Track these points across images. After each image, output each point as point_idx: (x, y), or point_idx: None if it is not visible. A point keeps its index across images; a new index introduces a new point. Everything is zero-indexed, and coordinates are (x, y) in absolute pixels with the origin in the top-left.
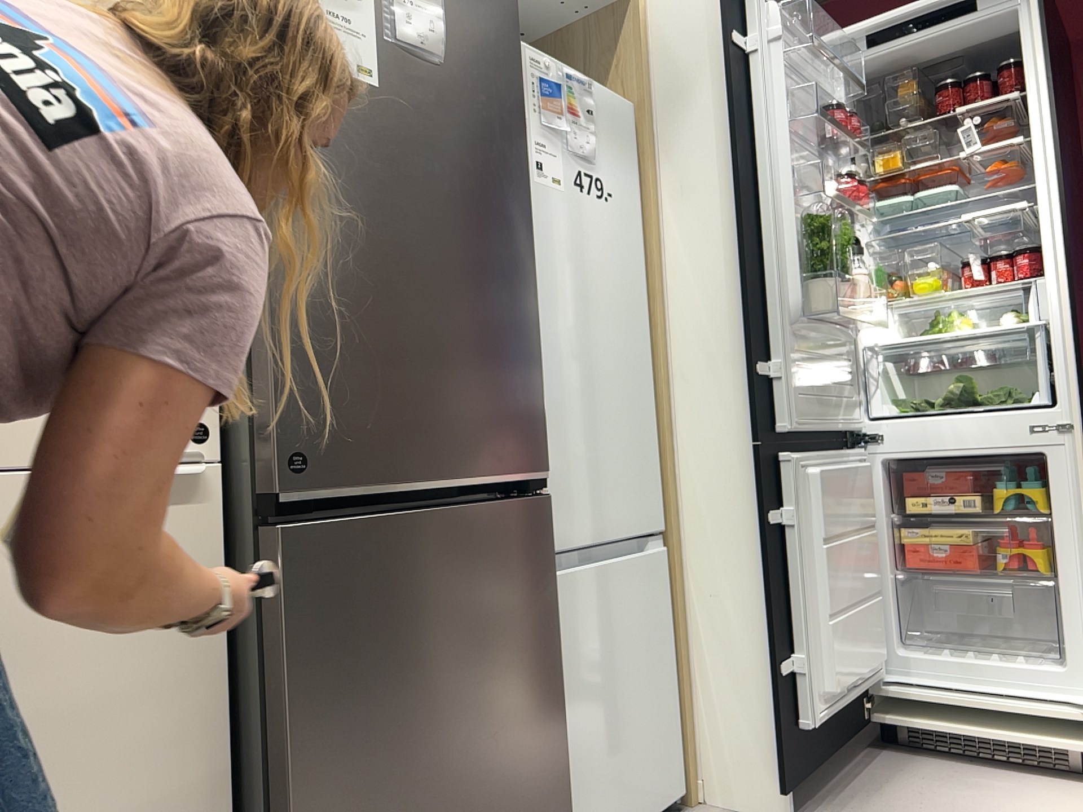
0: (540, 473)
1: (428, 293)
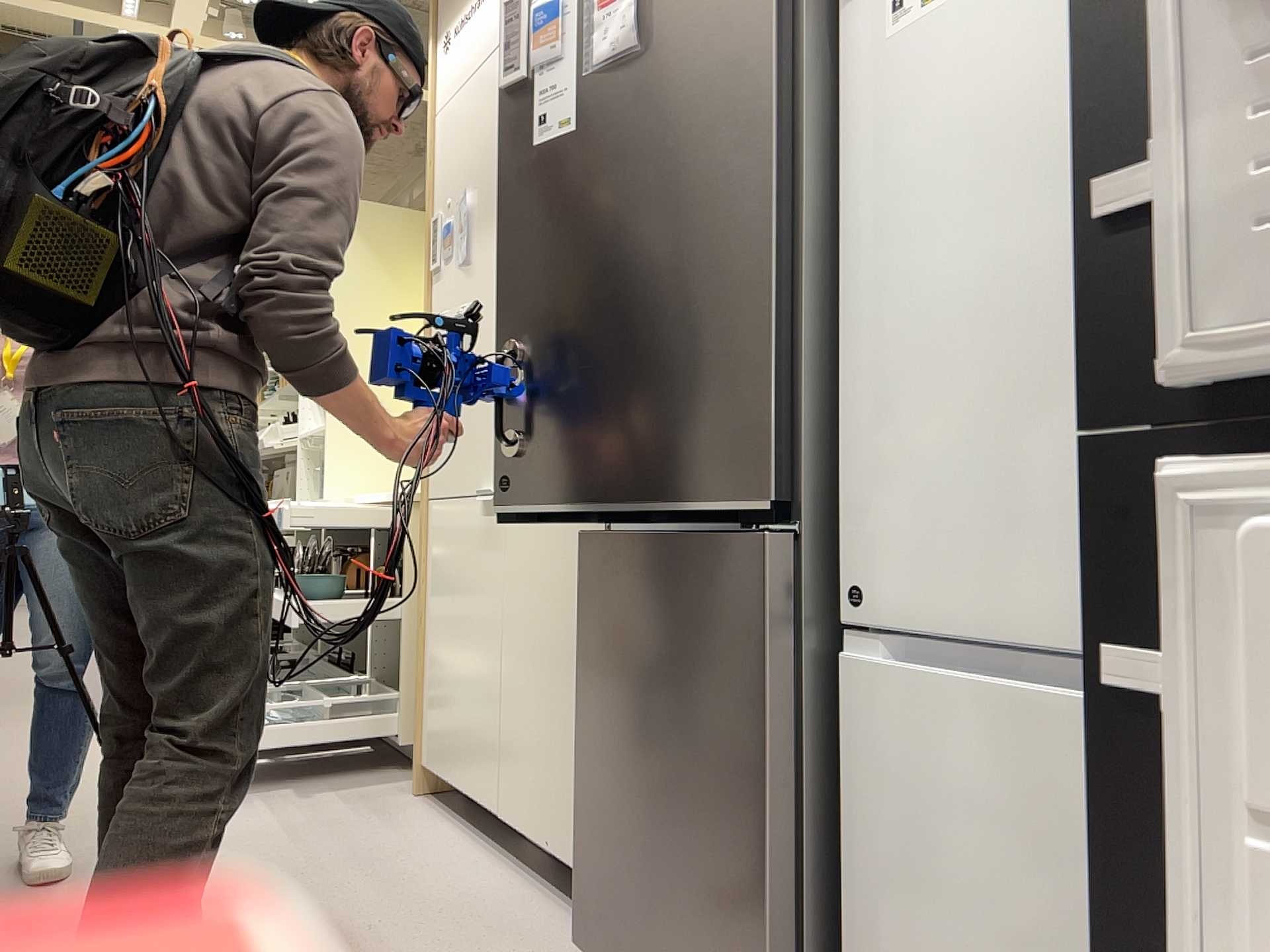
0: (760, 505)
1: (654, 322)
